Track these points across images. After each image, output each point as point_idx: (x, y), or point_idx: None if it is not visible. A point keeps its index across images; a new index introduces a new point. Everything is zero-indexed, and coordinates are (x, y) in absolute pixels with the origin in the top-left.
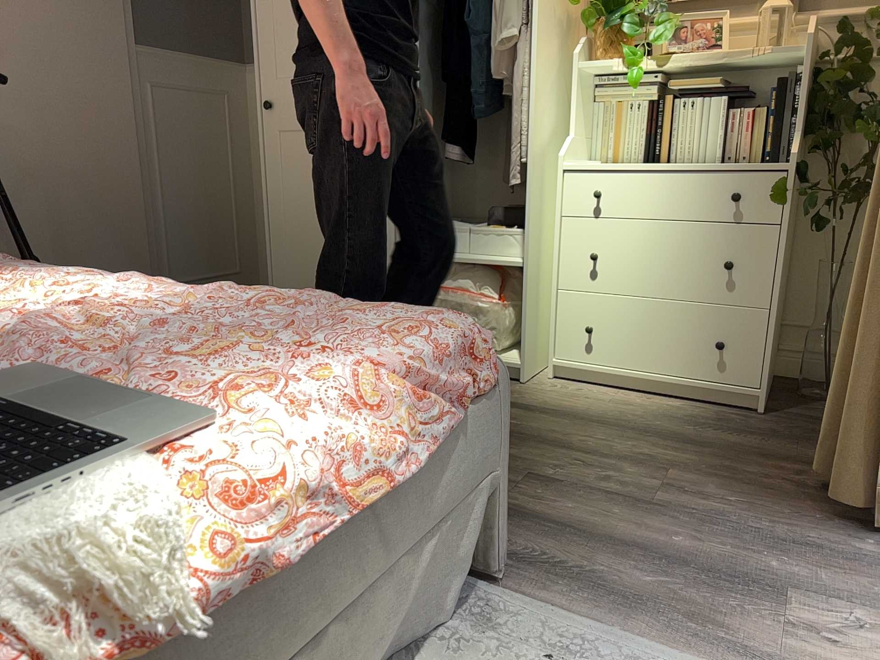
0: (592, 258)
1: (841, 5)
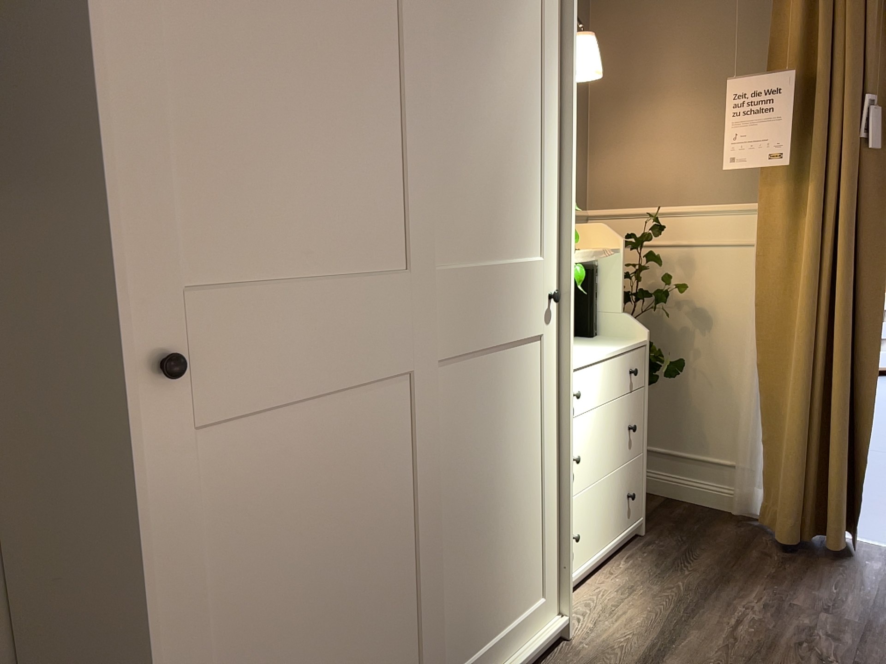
0: (575, 458)
1: None
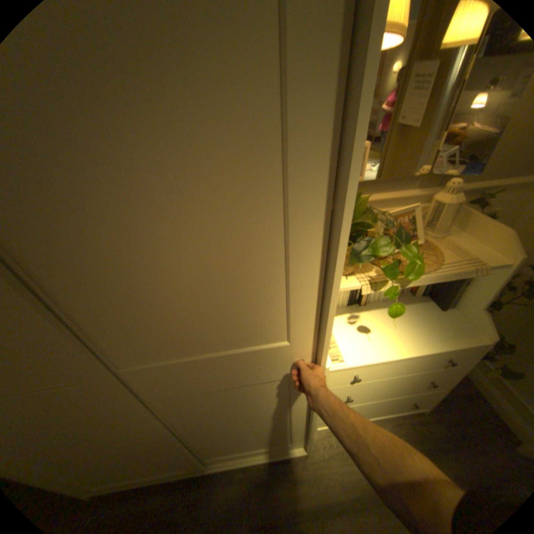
0: (349, 402)
1: (471, 180)
